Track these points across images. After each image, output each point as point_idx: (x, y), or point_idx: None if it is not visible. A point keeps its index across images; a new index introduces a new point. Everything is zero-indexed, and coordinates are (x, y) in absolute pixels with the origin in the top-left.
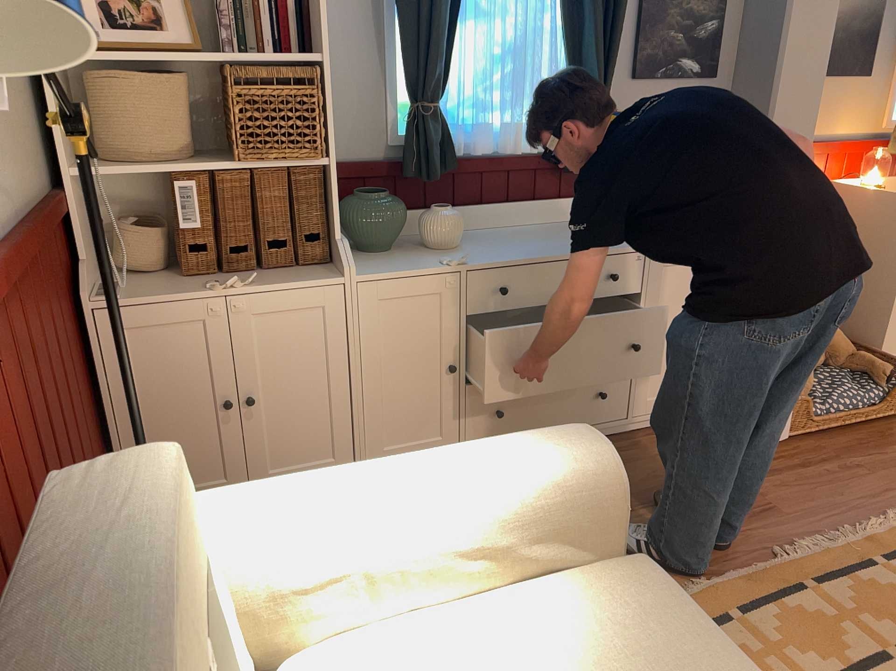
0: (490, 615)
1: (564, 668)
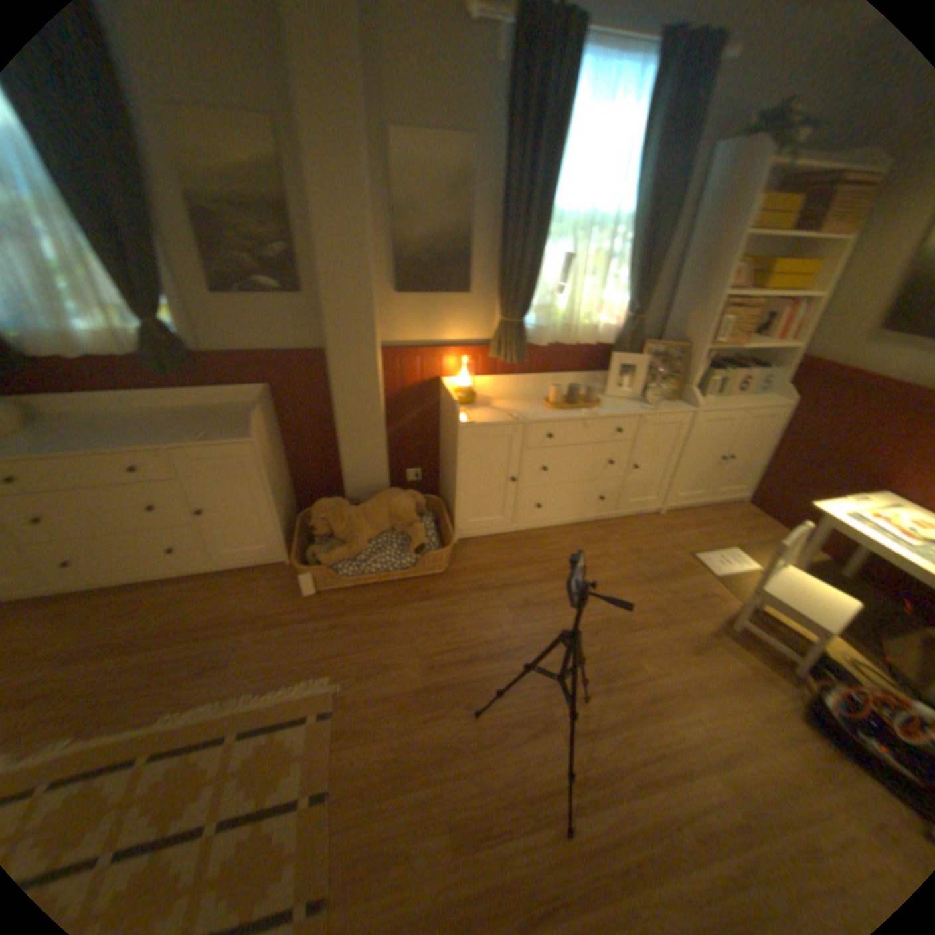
0: None
1: None
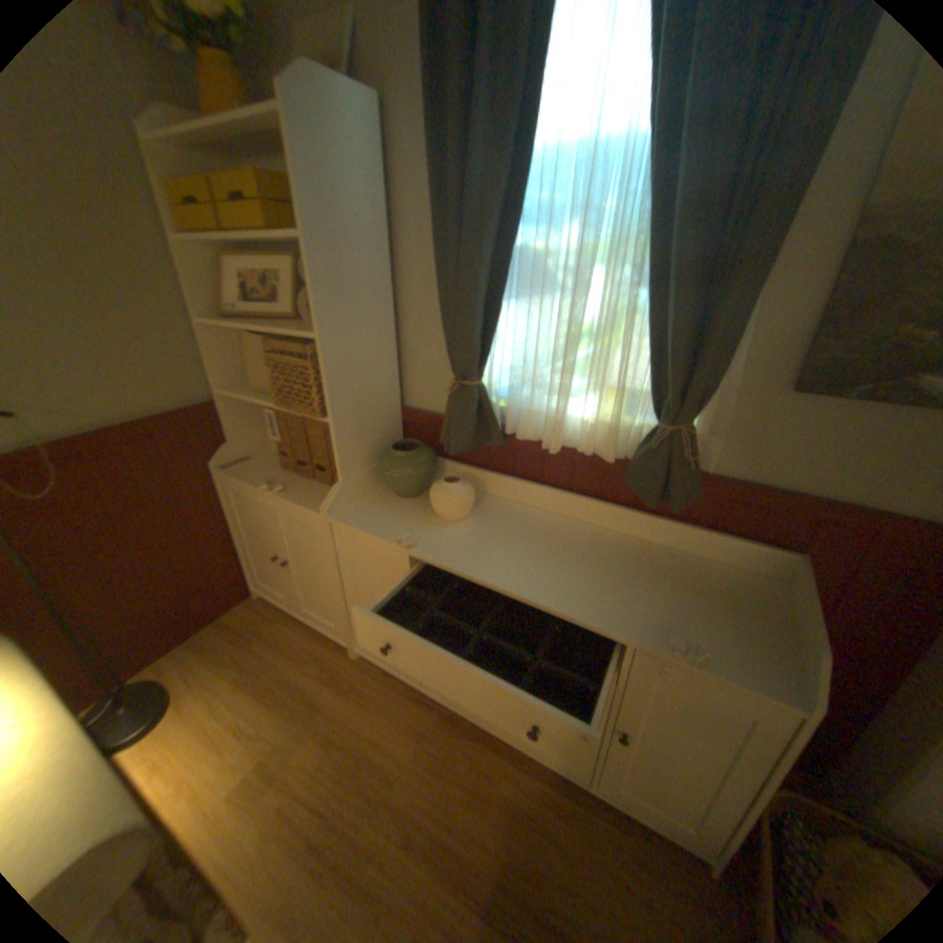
0: None
1: None
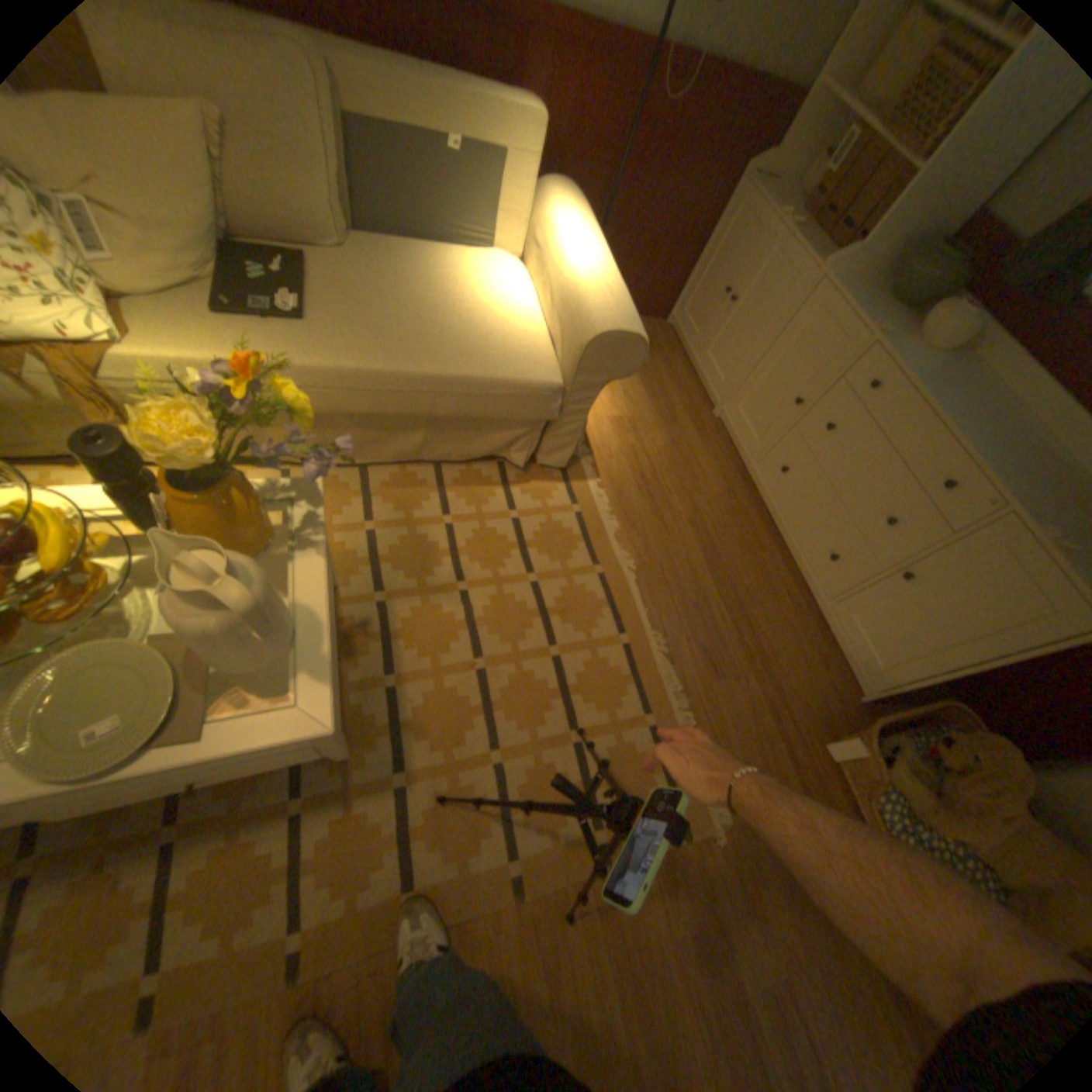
0: (527, 316)
1: (489, 320)
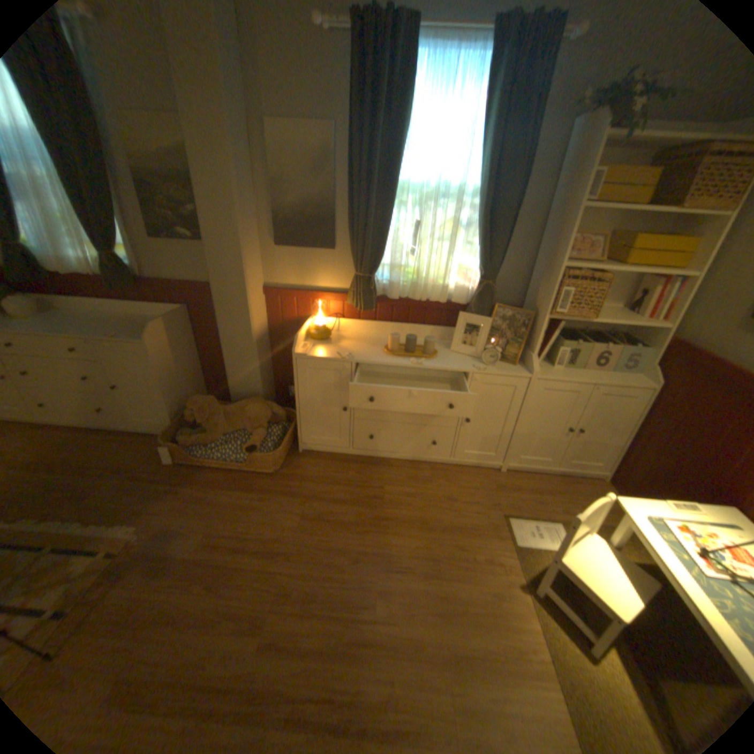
0: None
1: None
